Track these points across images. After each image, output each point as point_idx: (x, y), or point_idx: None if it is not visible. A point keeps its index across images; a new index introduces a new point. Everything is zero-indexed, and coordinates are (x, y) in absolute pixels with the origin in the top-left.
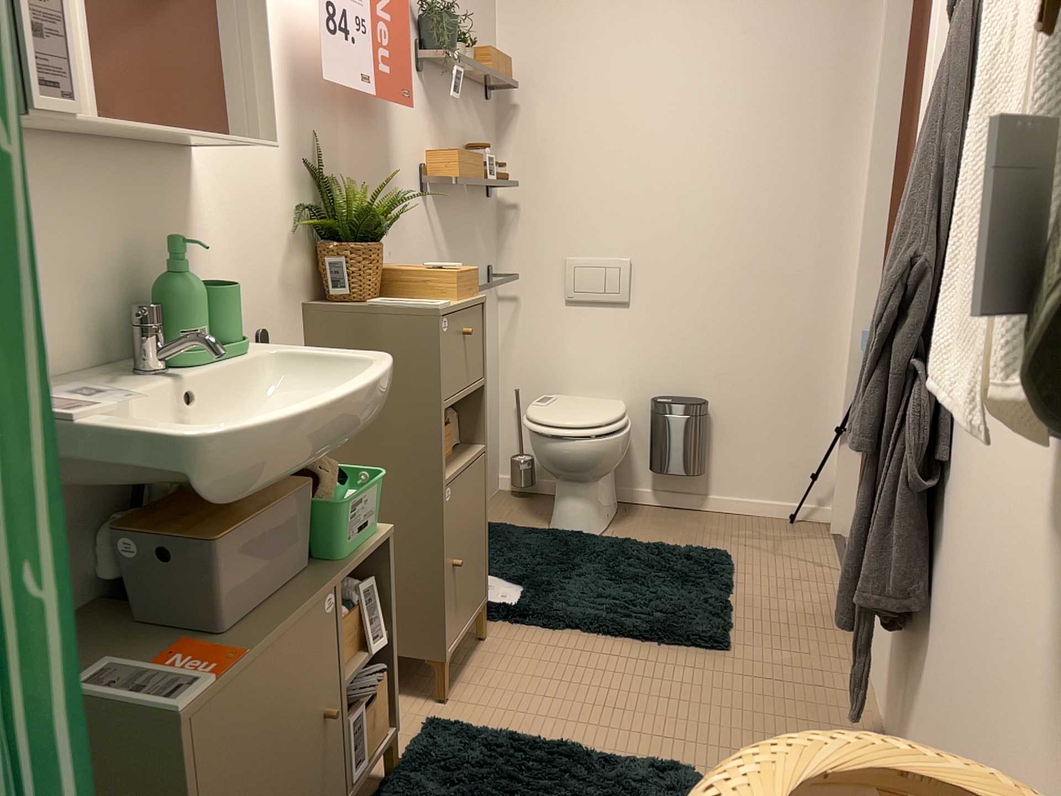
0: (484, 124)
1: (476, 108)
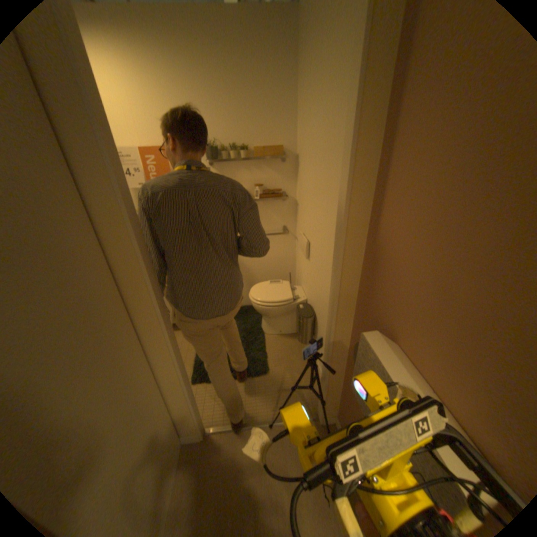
0: (278, 172)
1: (269, 167)
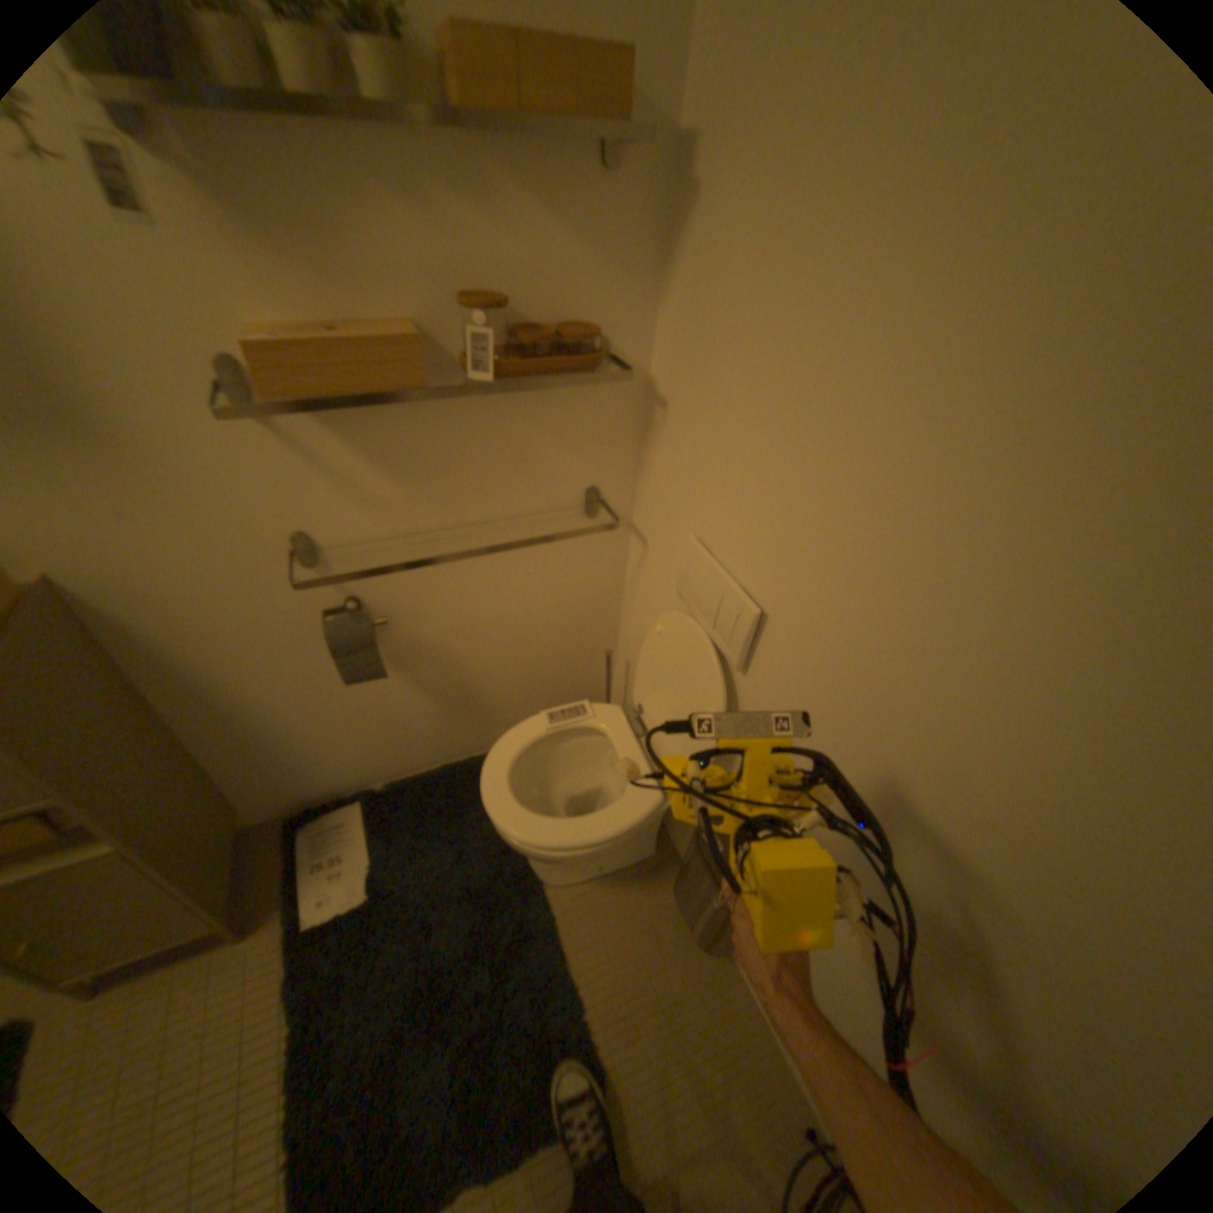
0: (583, 224)
1: (536, 186)
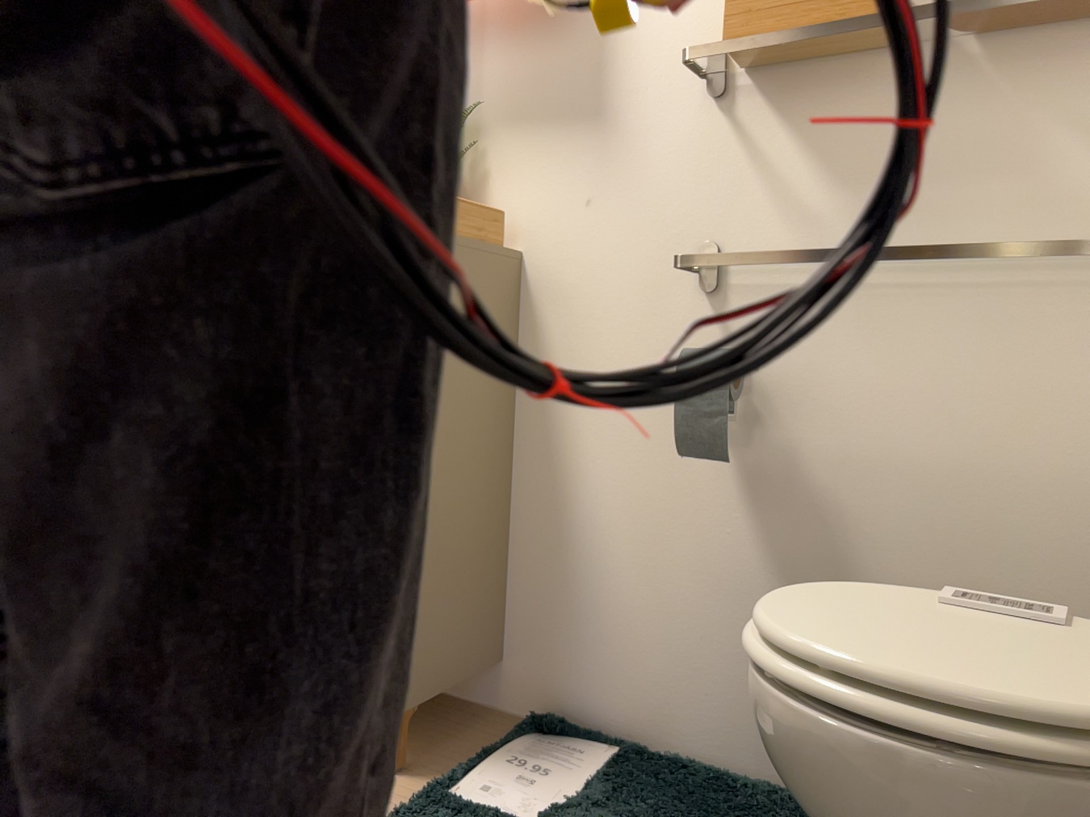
0: None
1: None
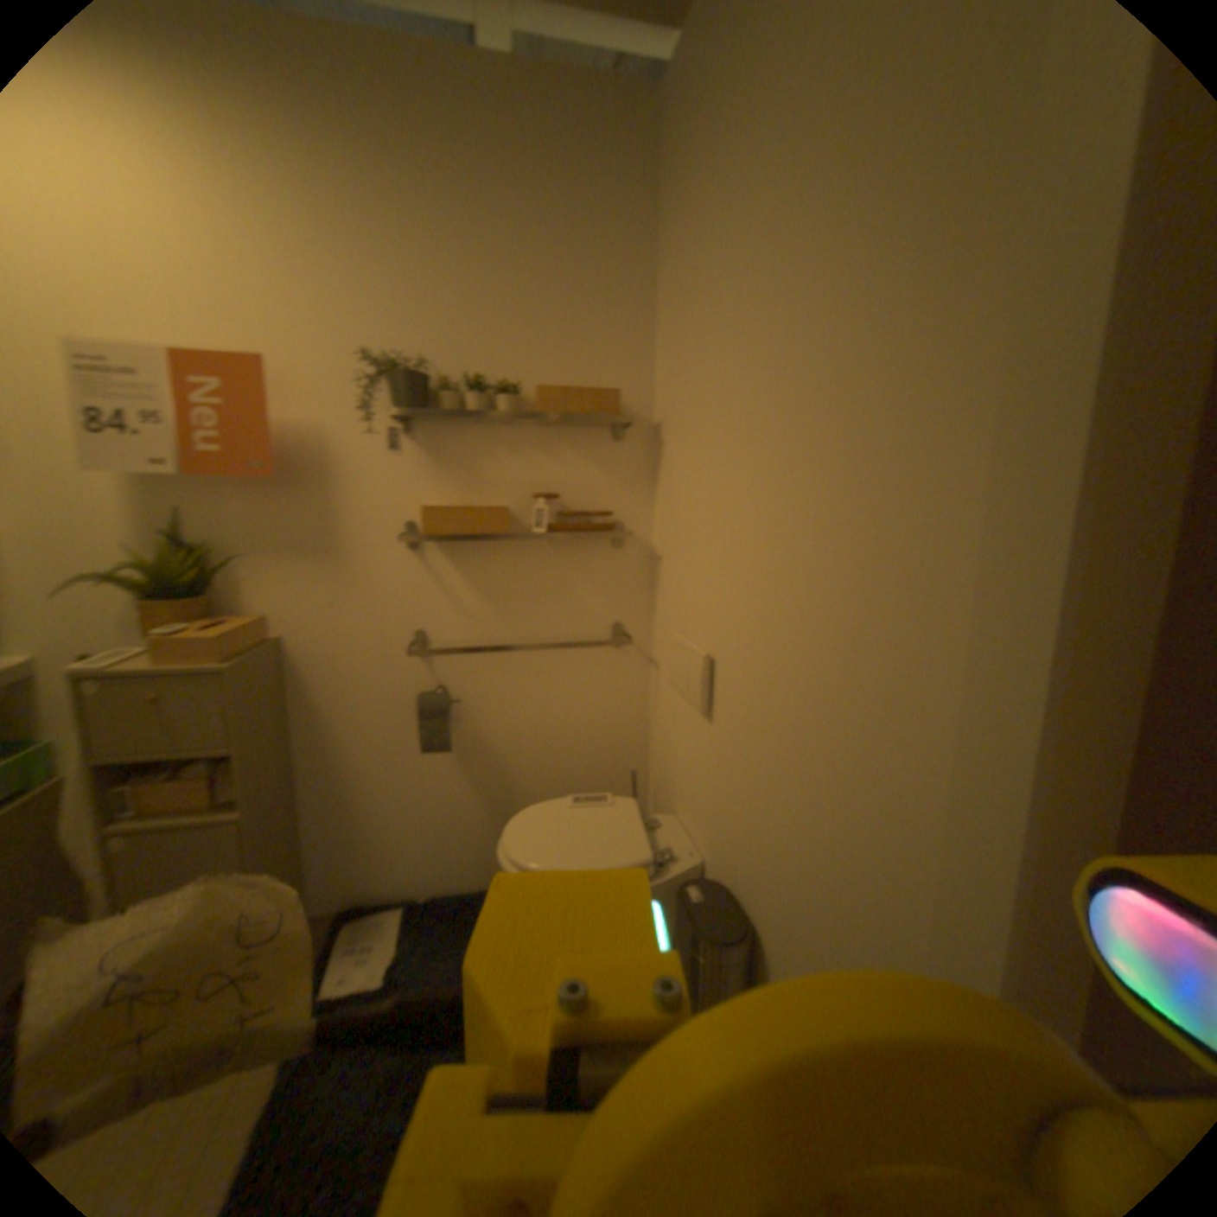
0: (604, 461)
1: (578, 444)
